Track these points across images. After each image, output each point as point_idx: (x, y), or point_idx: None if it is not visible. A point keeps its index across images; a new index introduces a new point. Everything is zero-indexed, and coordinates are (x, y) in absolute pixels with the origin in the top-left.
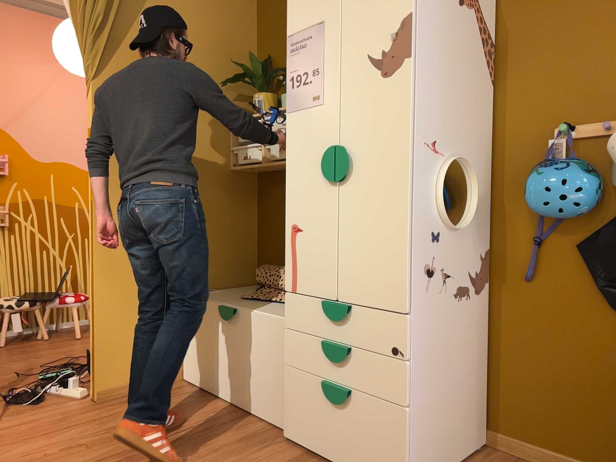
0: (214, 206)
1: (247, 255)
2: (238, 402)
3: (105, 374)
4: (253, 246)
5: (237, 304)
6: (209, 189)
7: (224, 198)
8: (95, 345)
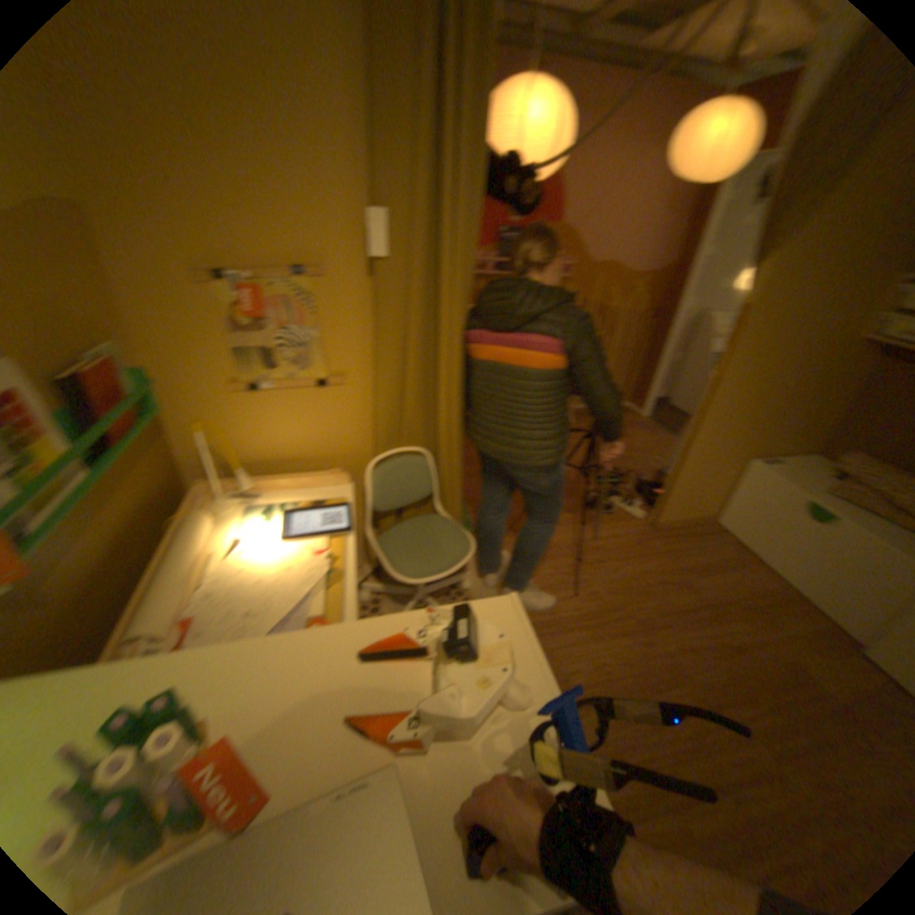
0: (823, 380)
1: (827, 427)
2: (797, 584)
3: (669, 513)
4: (837, 419)
5: (836, 509)
6: (828, 362)
7: (838, 371)
8: (671, 493)
